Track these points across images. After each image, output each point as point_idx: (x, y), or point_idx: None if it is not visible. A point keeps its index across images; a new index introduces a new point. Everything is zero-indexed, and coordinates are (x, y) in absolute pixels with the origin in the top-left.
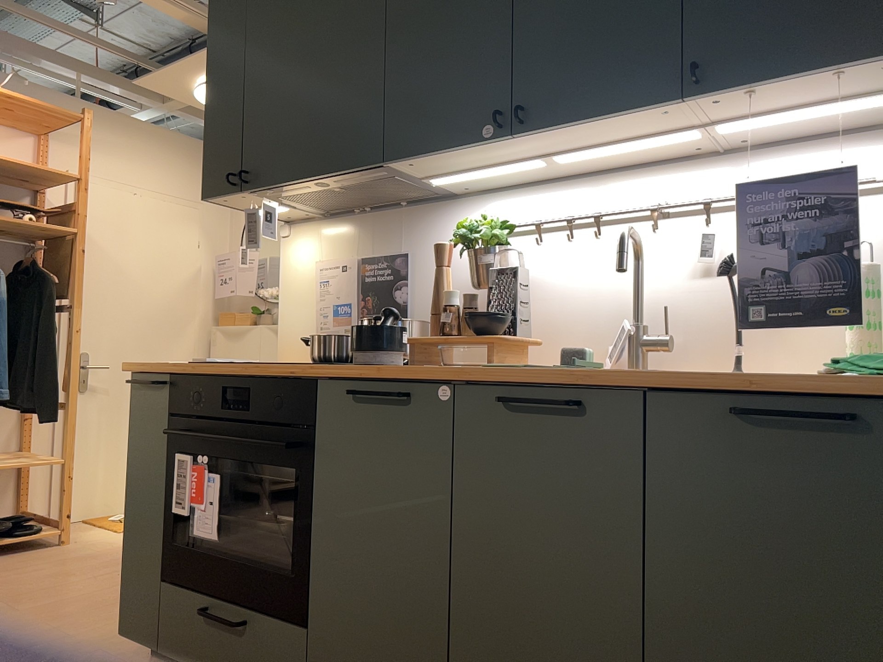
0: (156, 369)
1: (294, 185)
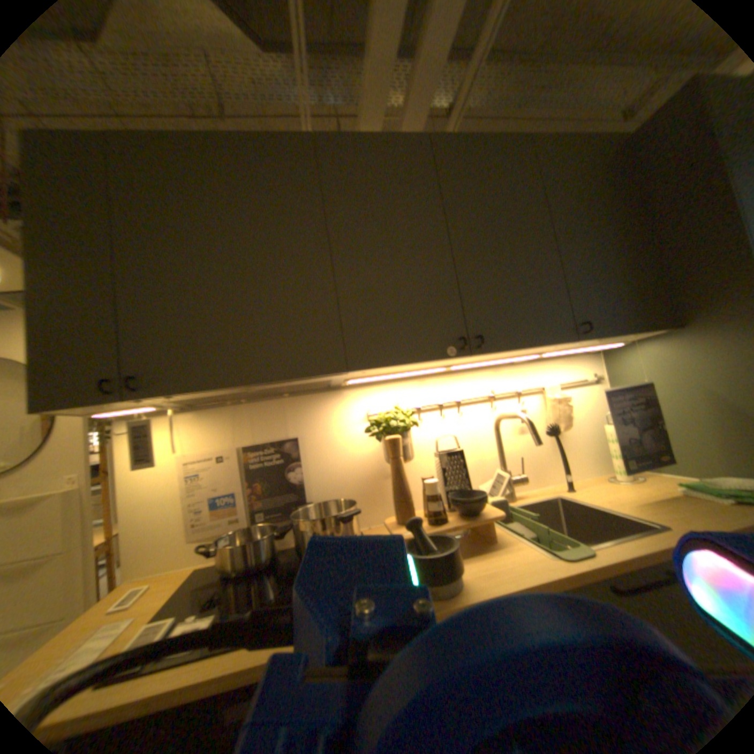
0: None
1: (211, 390)
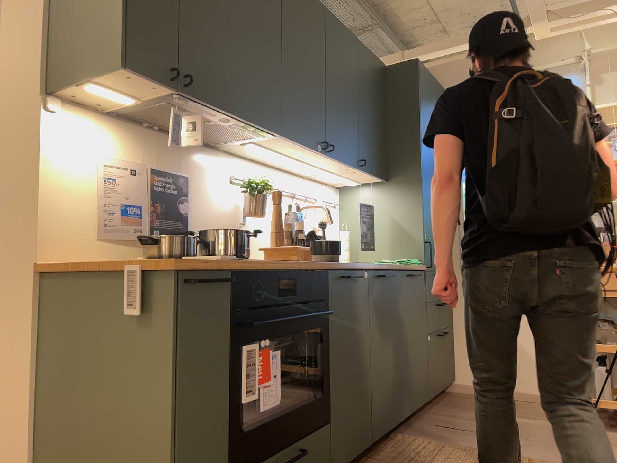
0: (219, 266)
1: (217, 111)
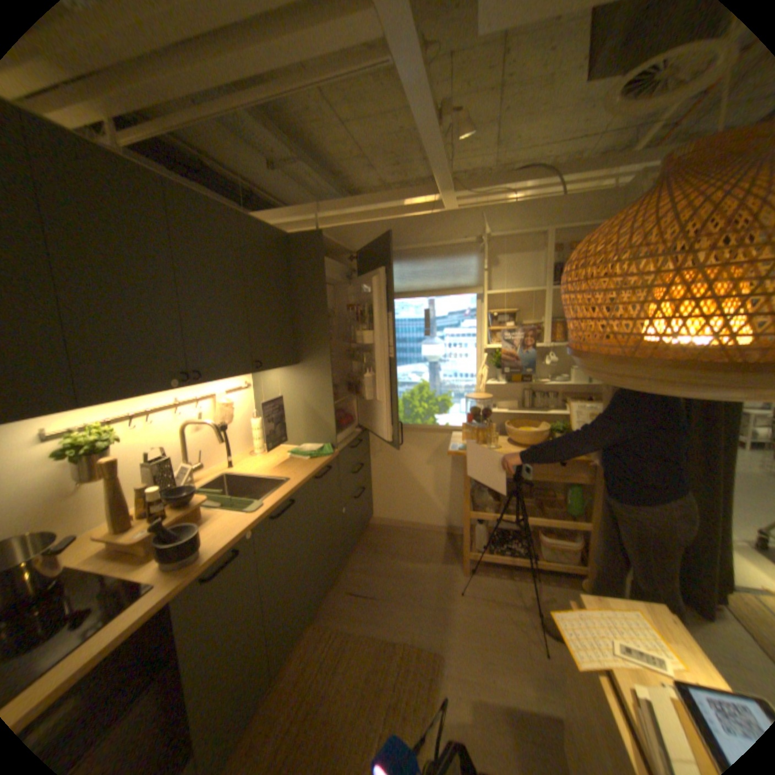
0: None
1: None
